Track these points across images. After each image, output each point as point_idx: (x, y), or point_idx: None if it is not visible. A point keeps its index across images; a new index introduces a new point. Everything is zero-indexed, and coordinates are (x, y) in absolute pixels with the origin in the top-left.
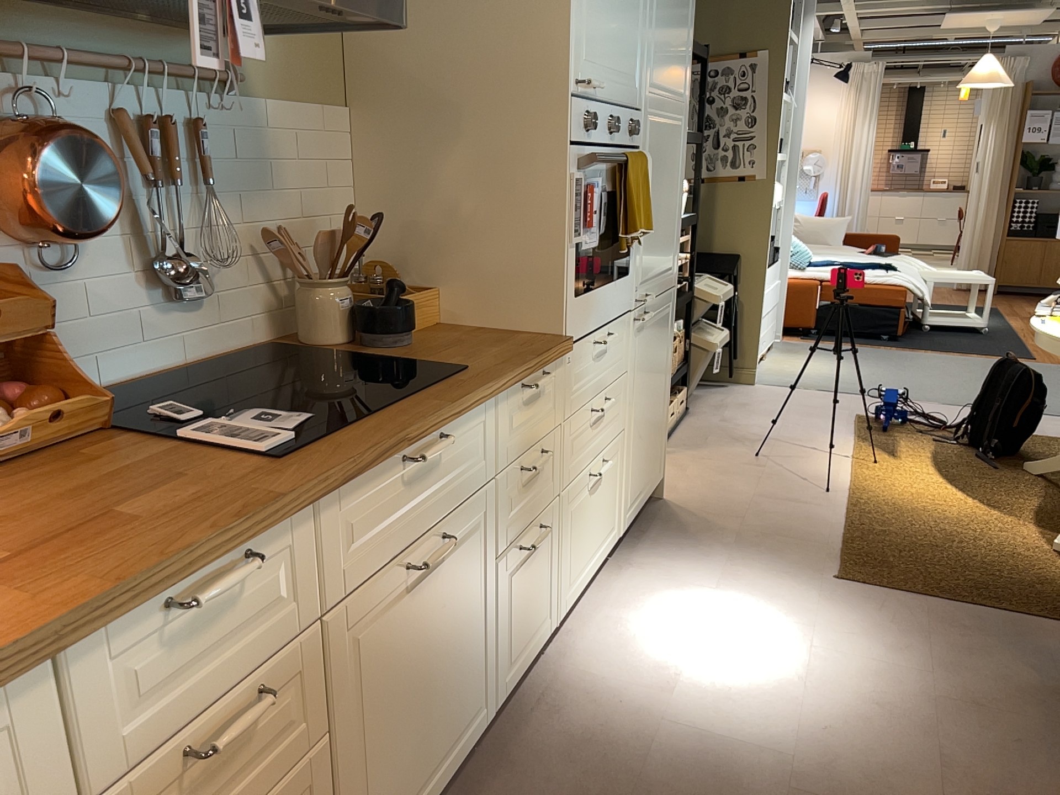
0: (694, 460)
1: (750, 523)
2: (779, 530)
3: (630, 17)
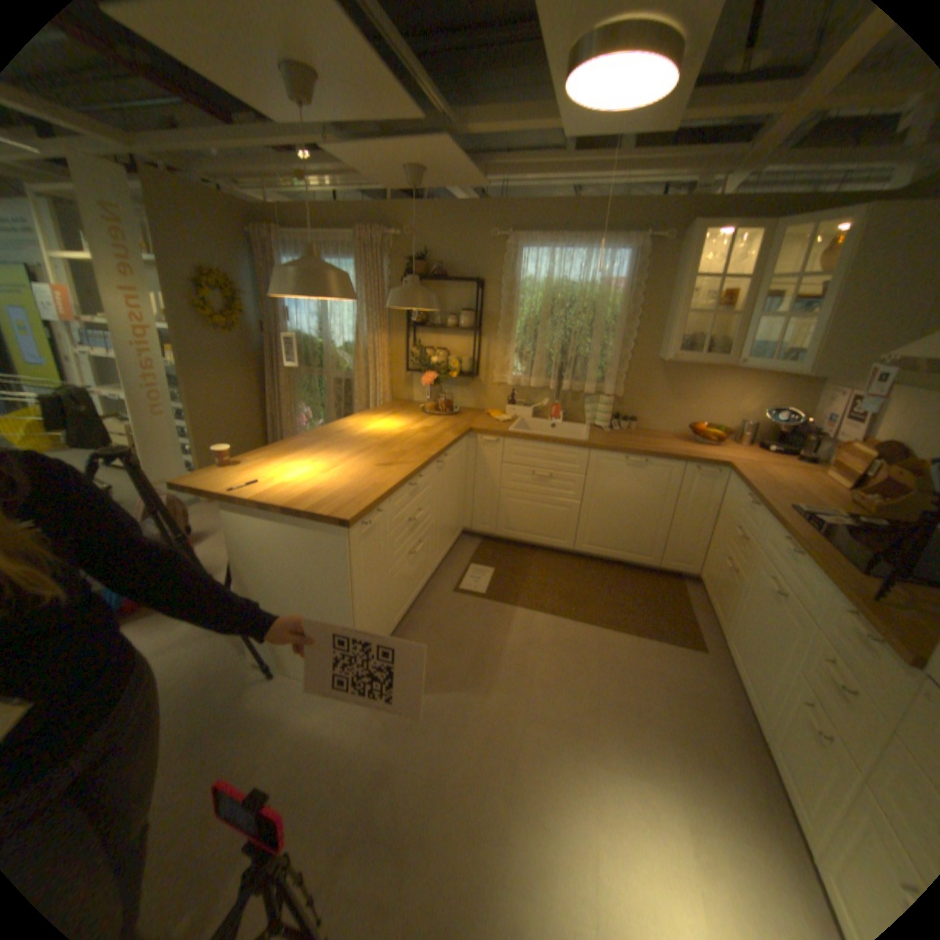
0: None
1: None
2: None
3: None
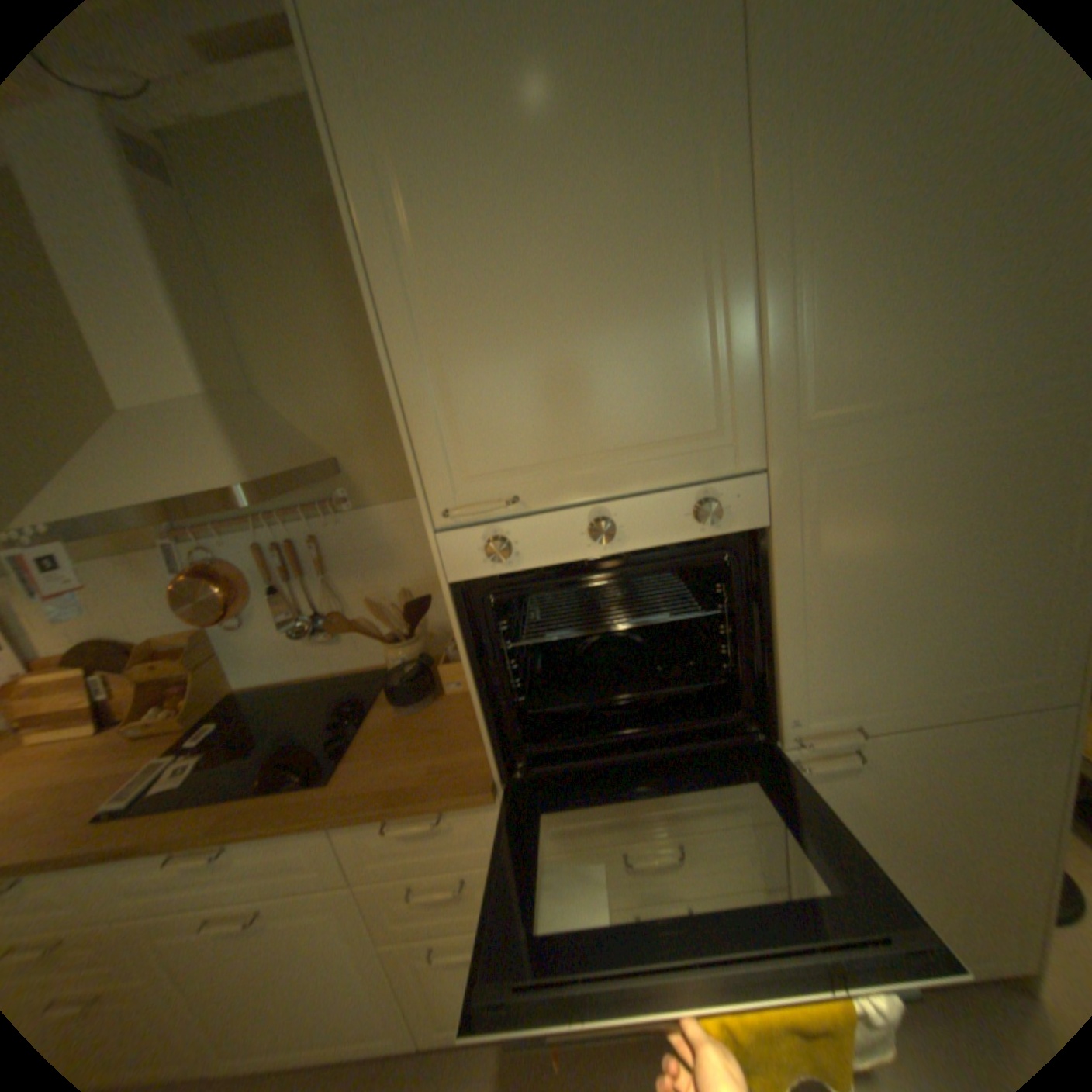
0: None
1: None
2: None
3: (647, 348)
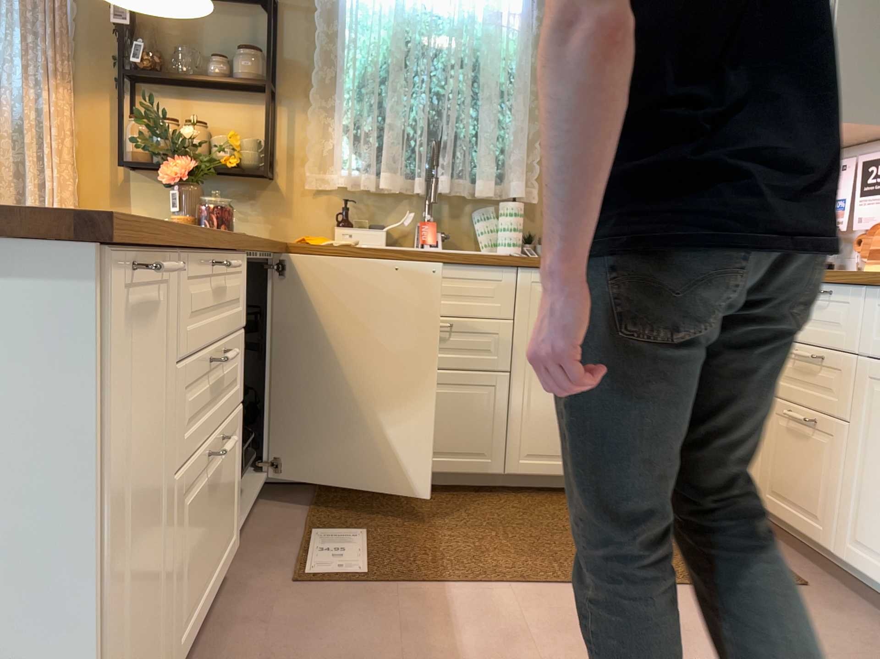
0: None
1: None
2: None
3: None
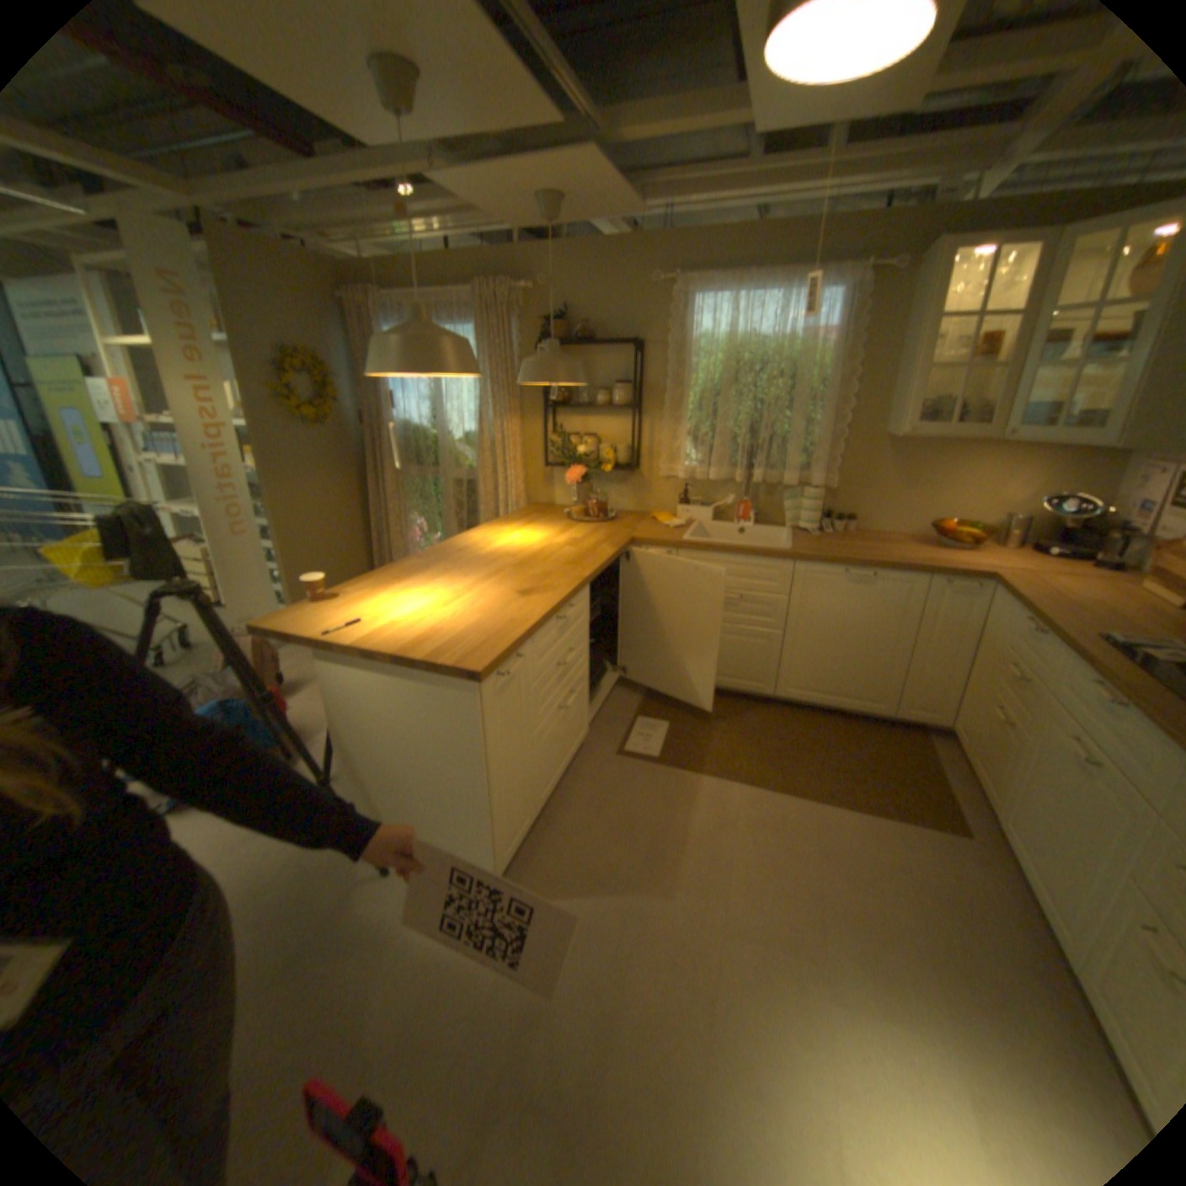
0: None
1: None
2: None
3: None
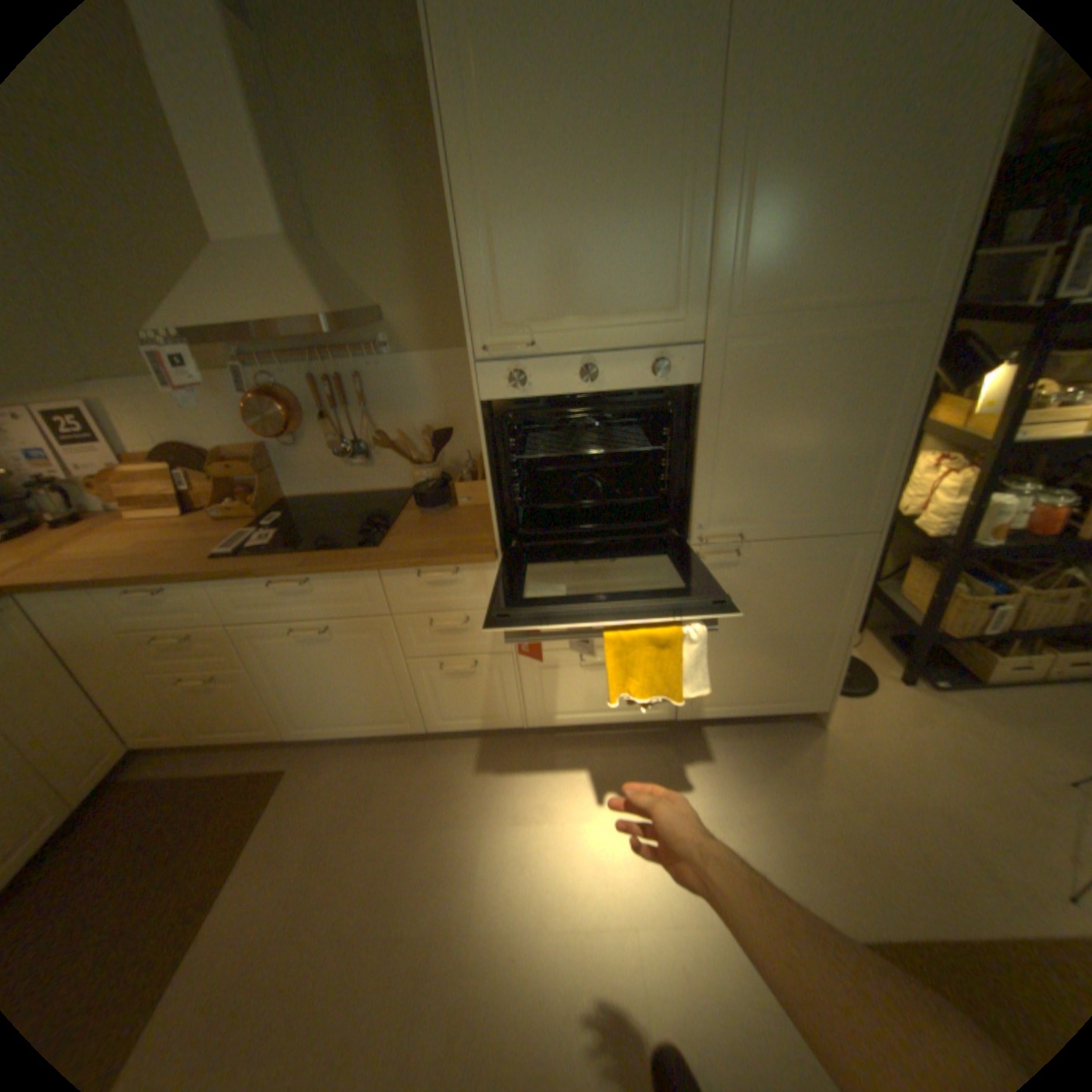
0: (958, 728)
1: (856, 822)
2: (867, 856)
3: (634, 242)
